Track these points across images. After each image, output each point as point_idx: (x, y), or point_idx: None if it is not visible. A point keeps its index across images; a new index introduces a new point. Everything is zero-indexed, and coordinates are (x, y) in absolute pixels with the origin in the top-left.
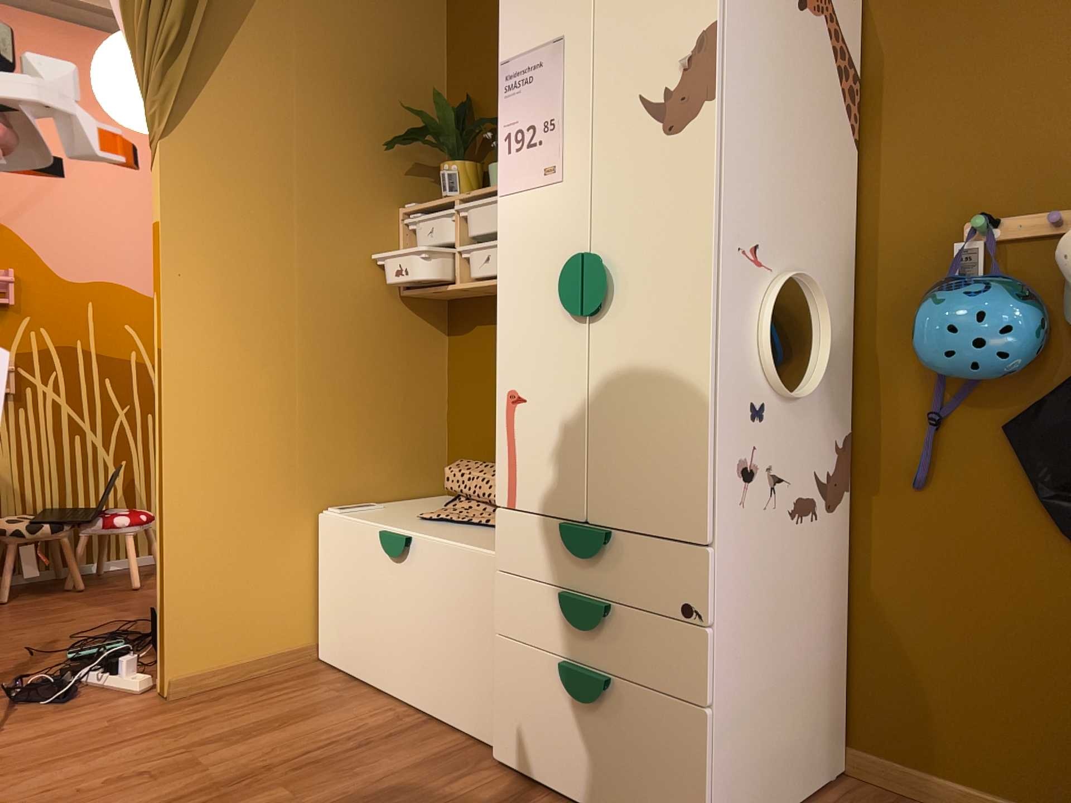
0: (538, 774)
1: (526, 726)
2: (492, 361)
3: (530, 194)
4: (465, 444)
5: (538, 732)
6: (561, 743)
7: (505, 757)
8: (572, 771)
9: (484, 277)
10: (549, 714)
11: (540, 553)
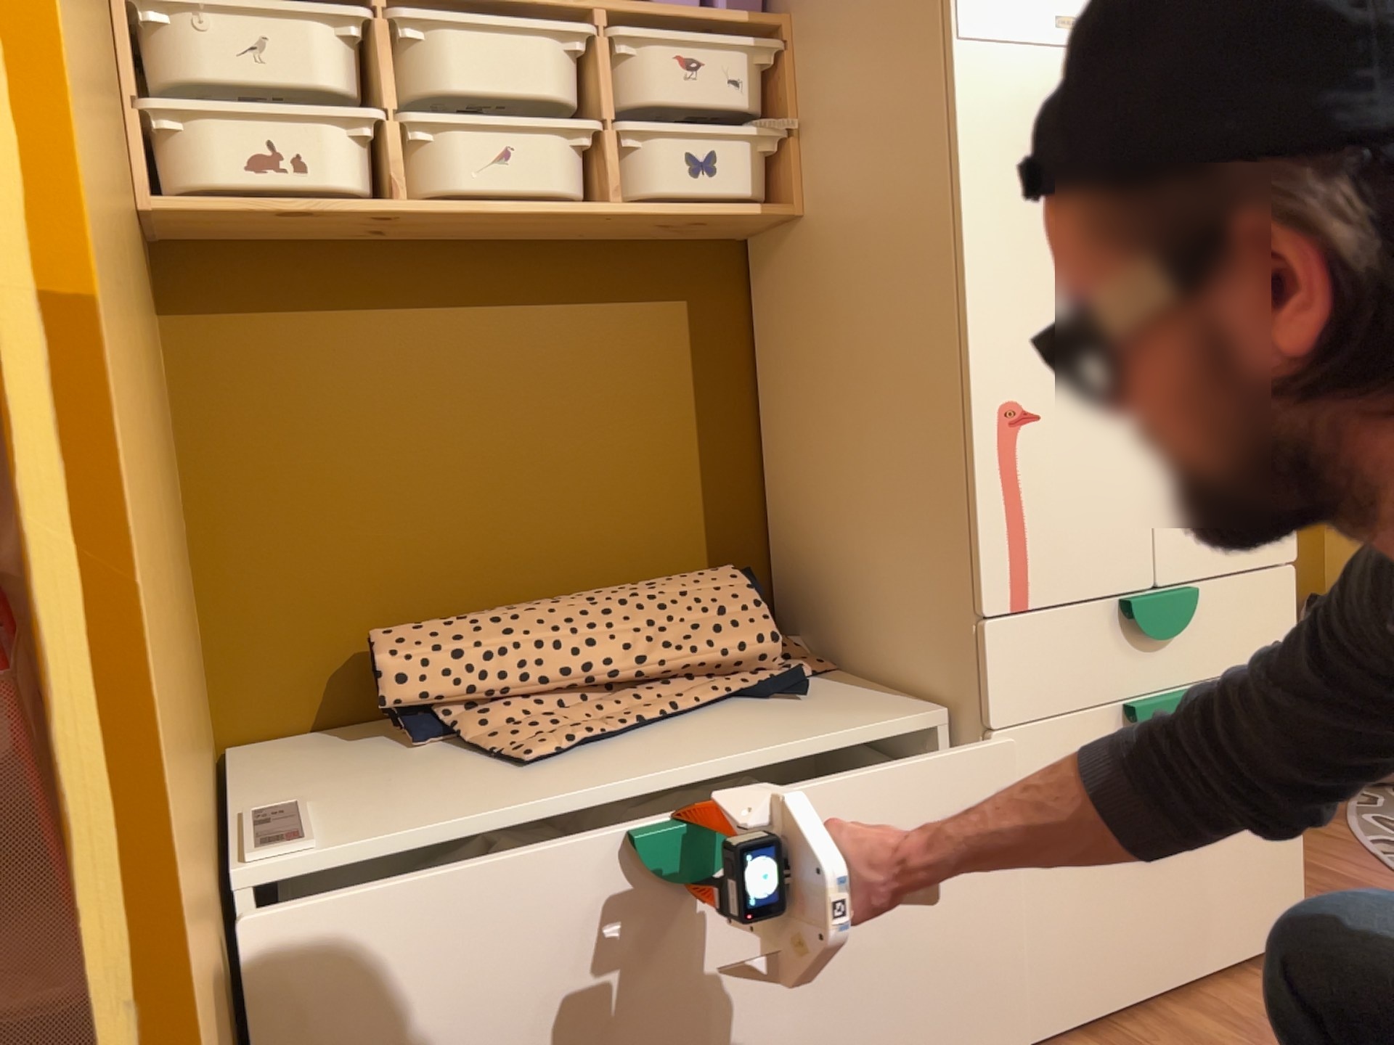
0: (1096, 1005)
1: (1072, 949)
2: (358, 396)
3: (1027, 55)
4: (282, 605)
5: (1093, 941)
6: (1131, 927)
7: (1037, 1029)
8: (1149, 953)
9: (502, 196)
10: (1109, 901)
11: (1079, 663)
